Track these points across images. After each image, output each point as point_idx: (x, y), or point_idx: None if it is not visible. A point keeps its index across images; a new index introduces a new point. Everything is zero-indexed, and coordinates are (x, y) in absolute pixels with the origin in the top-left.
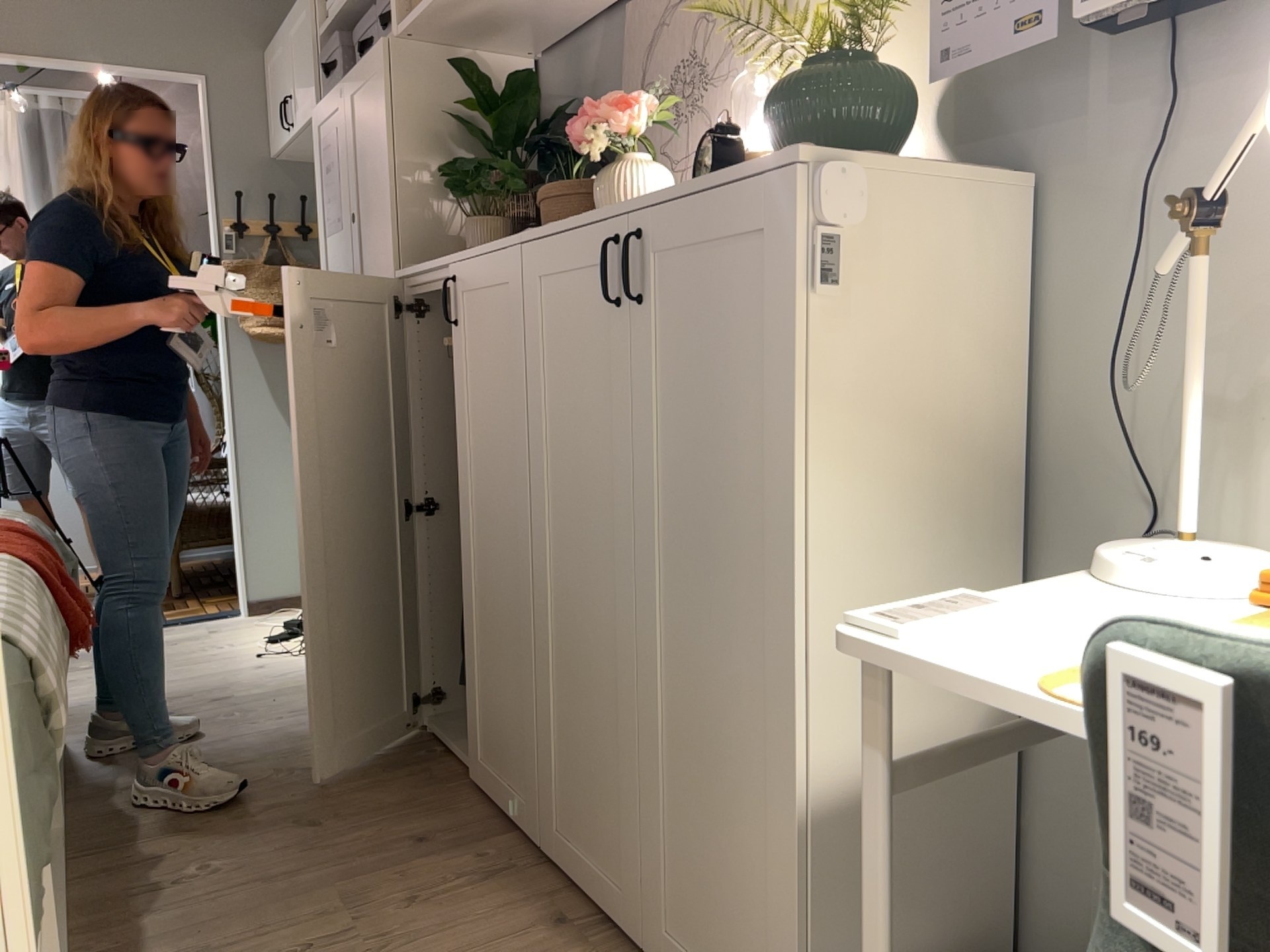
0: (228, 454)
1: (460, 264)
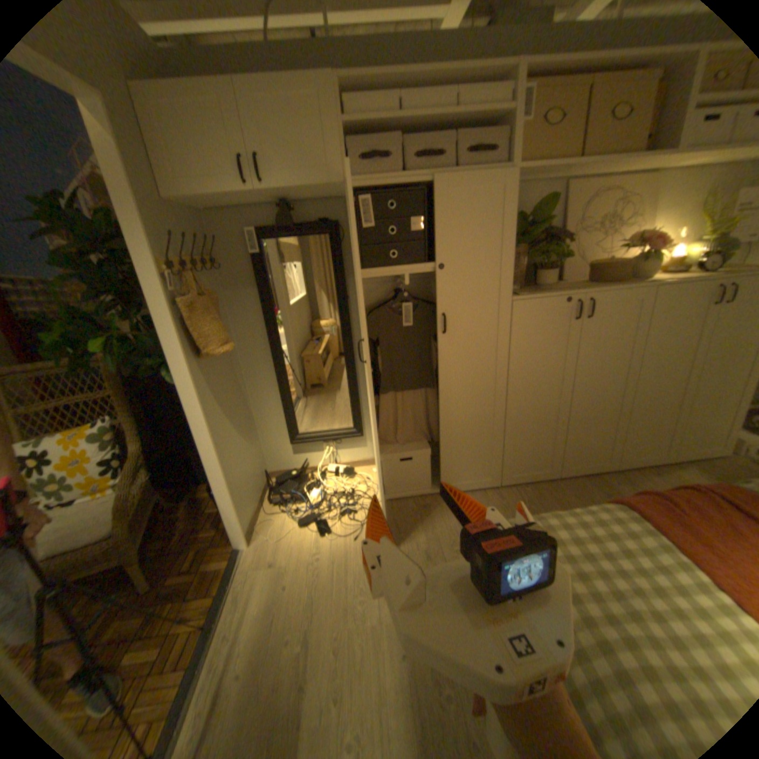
0: (201, 455)
1: (601, 294)
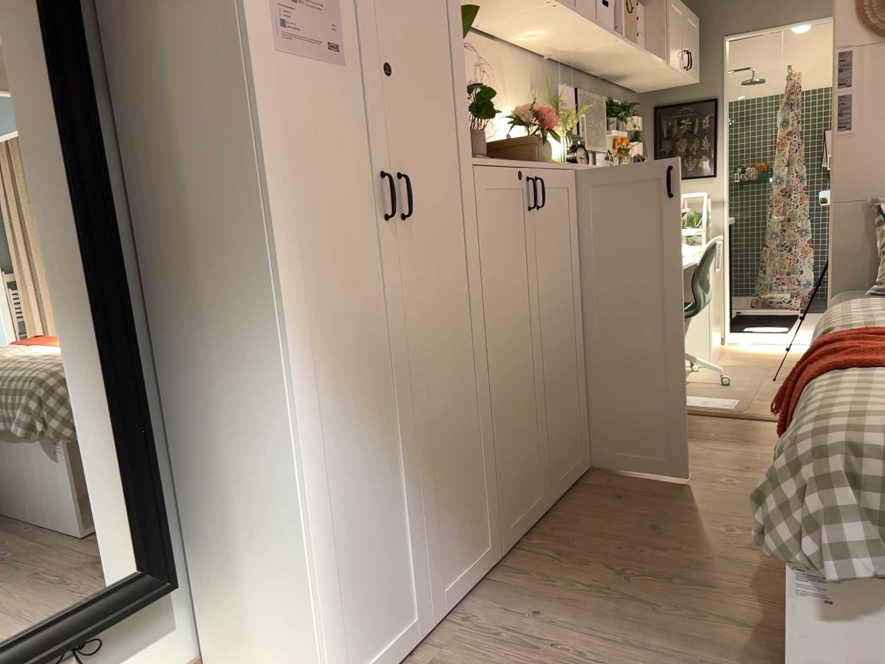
0: None
1: (542, 169)
